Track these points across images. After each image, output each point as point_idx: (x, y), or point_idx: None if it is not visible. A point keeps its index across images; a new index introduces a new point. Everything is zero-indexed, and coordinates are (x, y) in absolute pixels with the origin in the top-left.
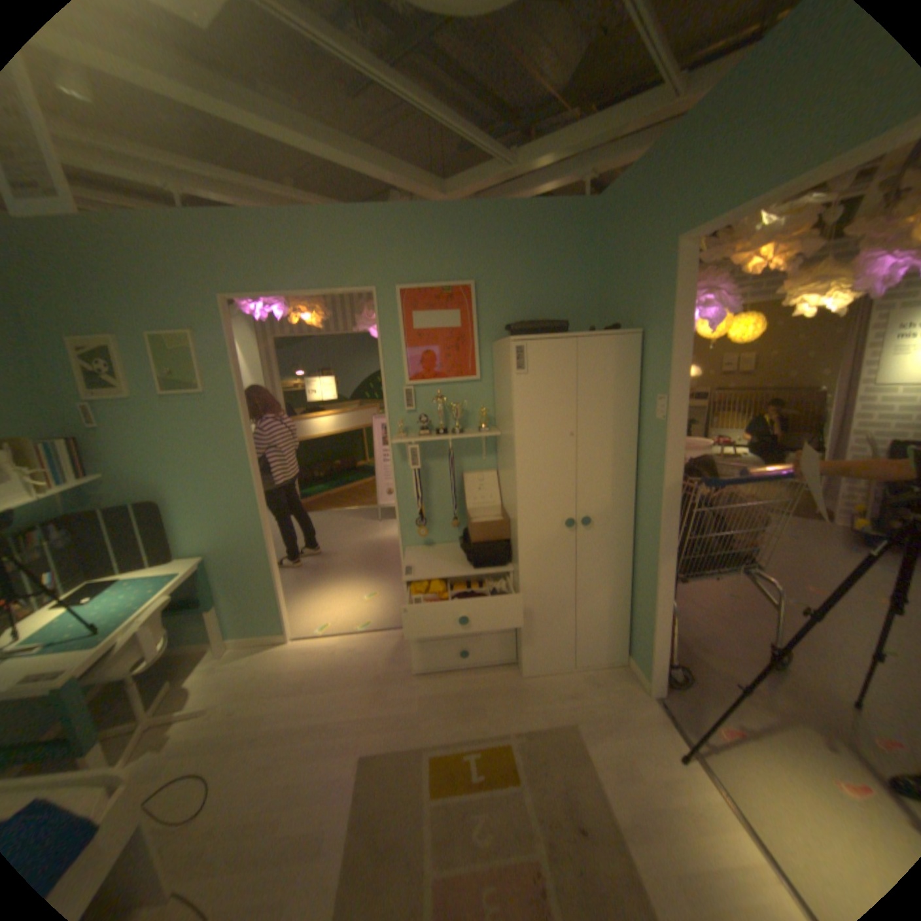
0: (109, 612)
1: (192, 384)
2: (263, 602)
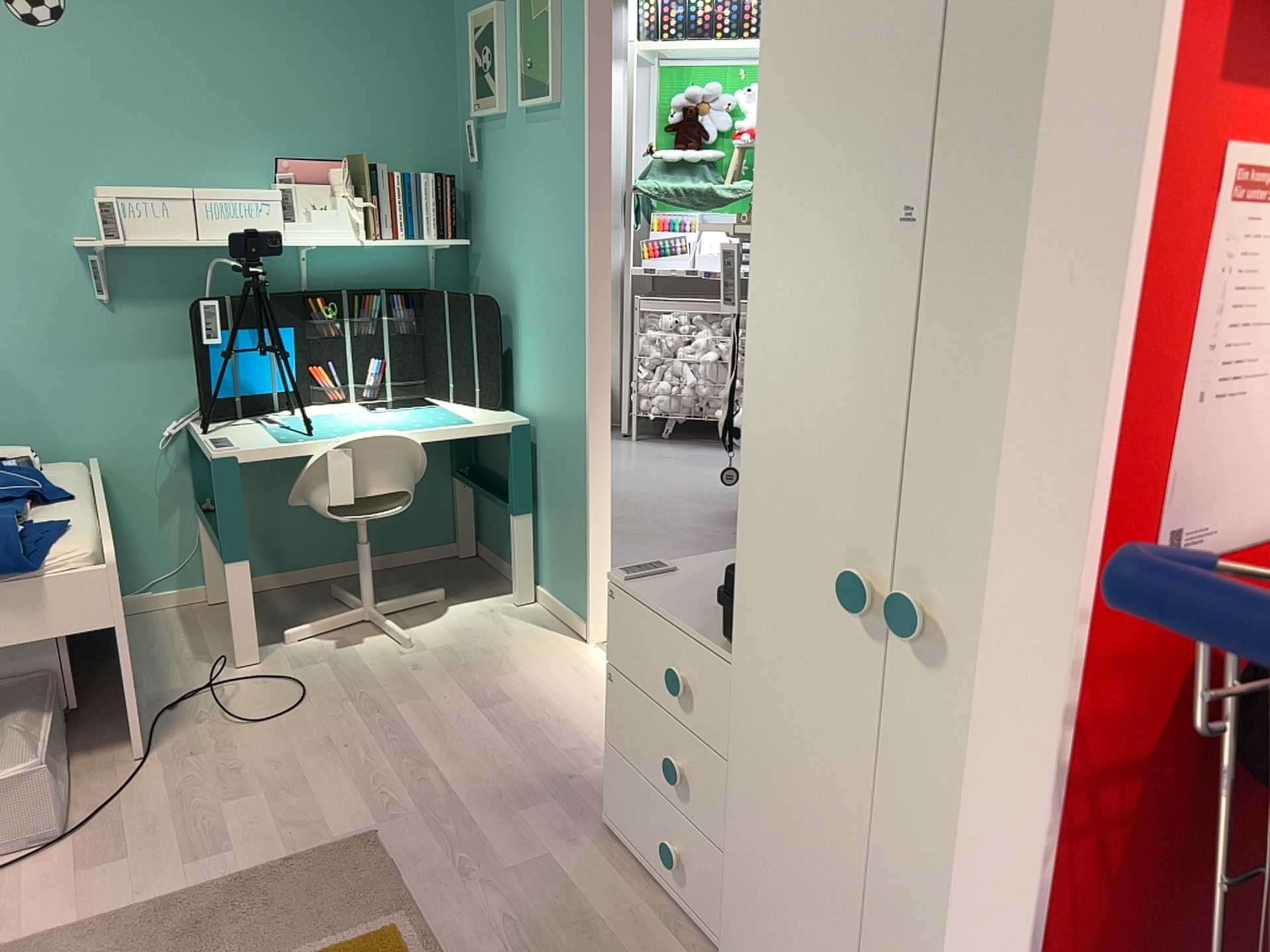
0: (362, 425)
1: (546, 86)
2: (577, 543)
